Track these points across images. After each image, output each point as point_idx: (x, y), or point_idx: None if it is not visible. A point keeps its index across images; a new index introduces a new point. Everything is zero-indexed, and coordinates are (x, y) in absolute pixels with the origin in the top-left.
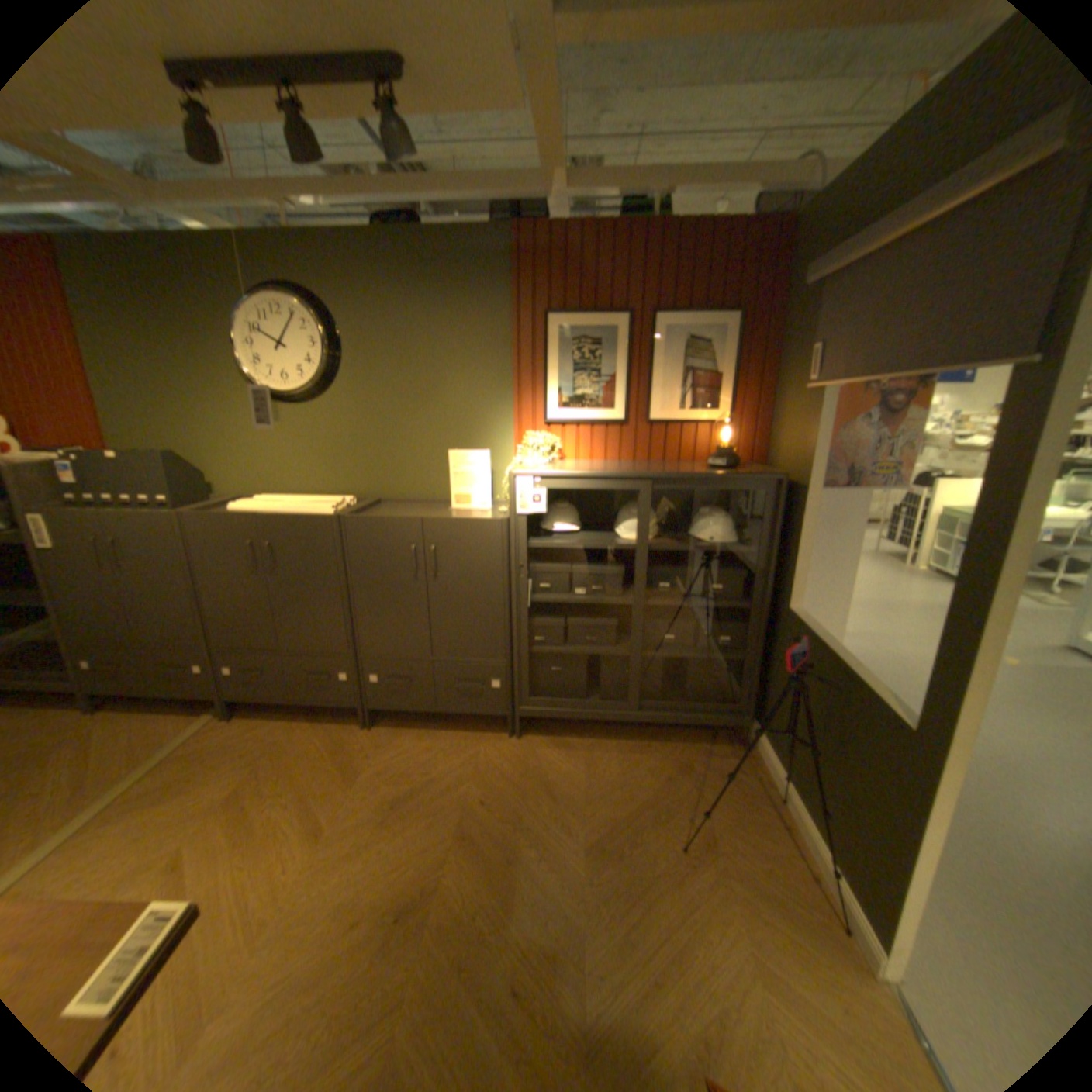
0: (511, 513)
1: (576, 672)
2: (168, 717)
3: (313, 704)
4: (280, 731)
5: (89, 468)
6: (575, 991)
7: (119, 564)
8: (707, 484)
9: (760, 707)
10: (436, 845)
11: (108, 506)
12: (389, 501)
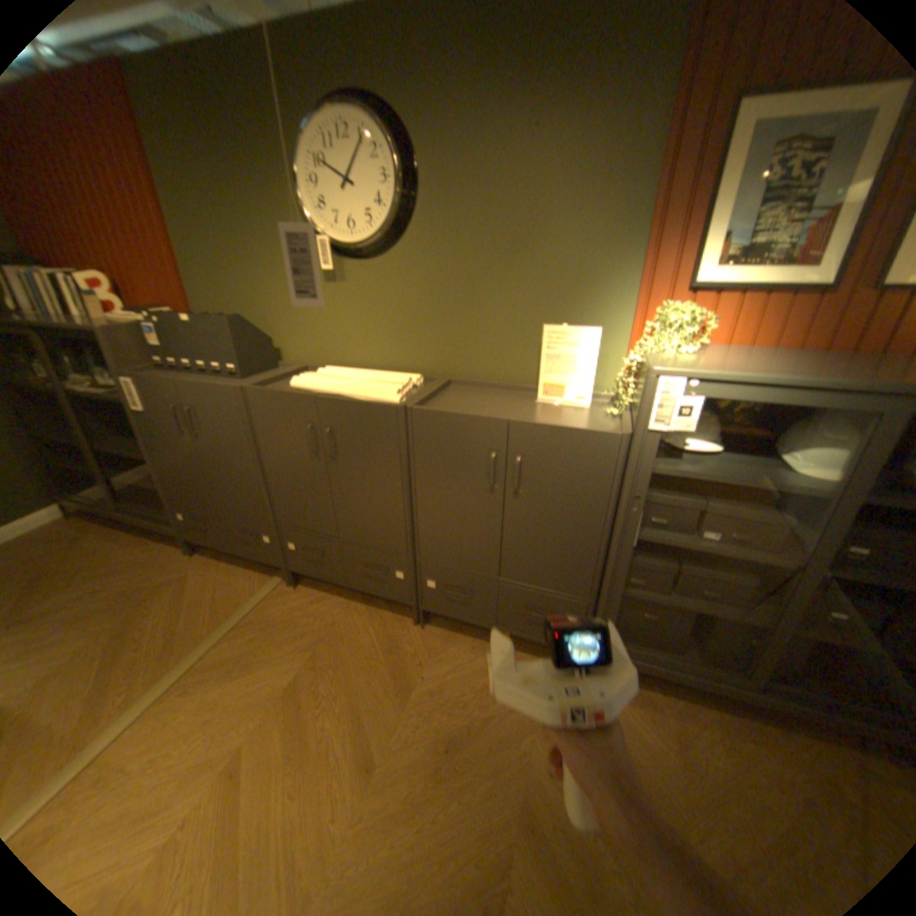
0: (638, 426)
1: (677, 625)
2: (245, 571)
3: (369, 592)
4: (338, 610)
5: (166, 330)
6: None
7: (194, 432)
8: None
9: None
10: (498, 830)
11: (185, 370)
12: (459, 381)
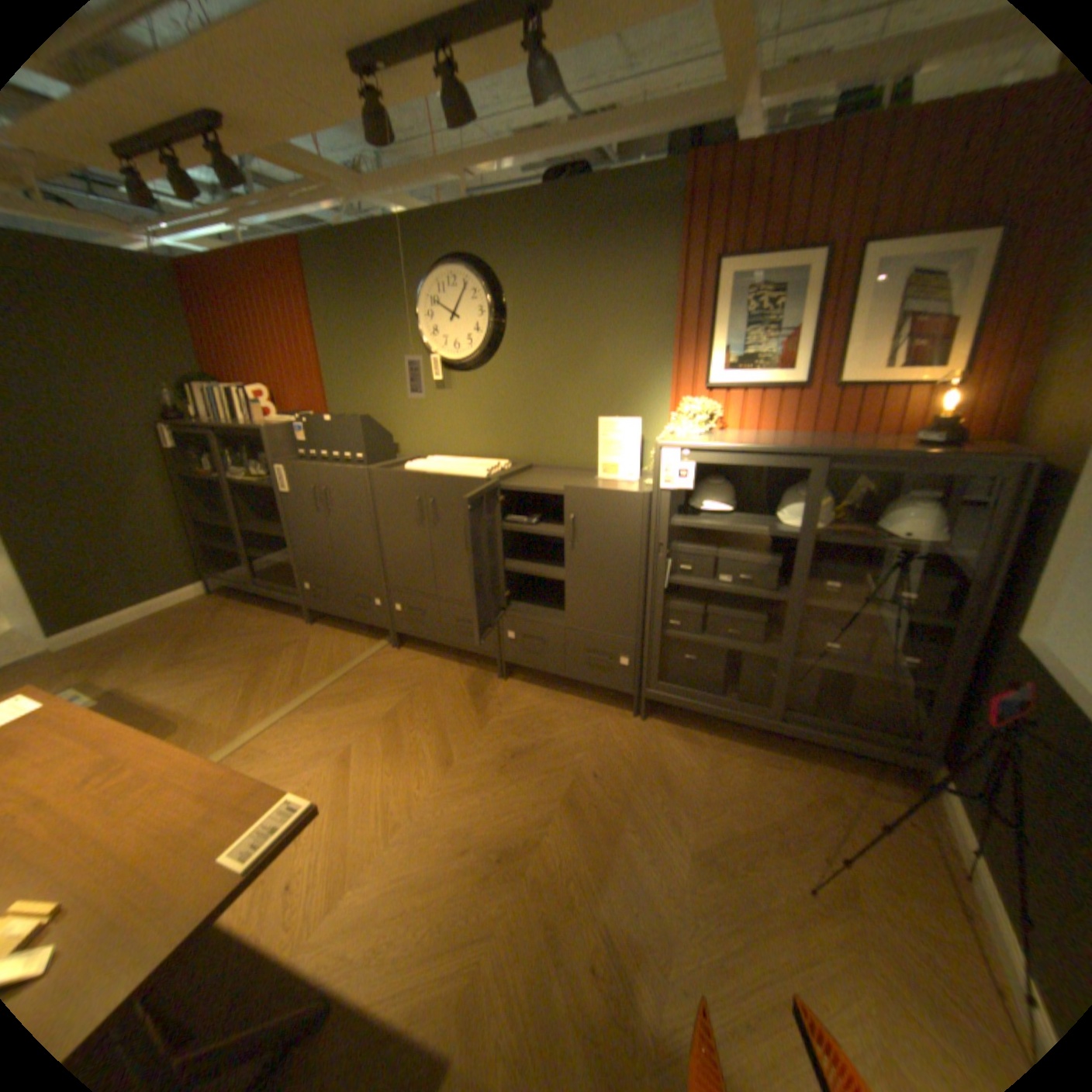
0: (654, 487)
1: (713, 665)
2: (358, 637)
3: (462, 647)
4: (435, 666)
5: (314, 429)
6: (656, 995)
7: (329, 509)
8: (911, 464)
9: (954, 754)
10: (545, 803)
11: (325, 460)
12: (539, 466)
